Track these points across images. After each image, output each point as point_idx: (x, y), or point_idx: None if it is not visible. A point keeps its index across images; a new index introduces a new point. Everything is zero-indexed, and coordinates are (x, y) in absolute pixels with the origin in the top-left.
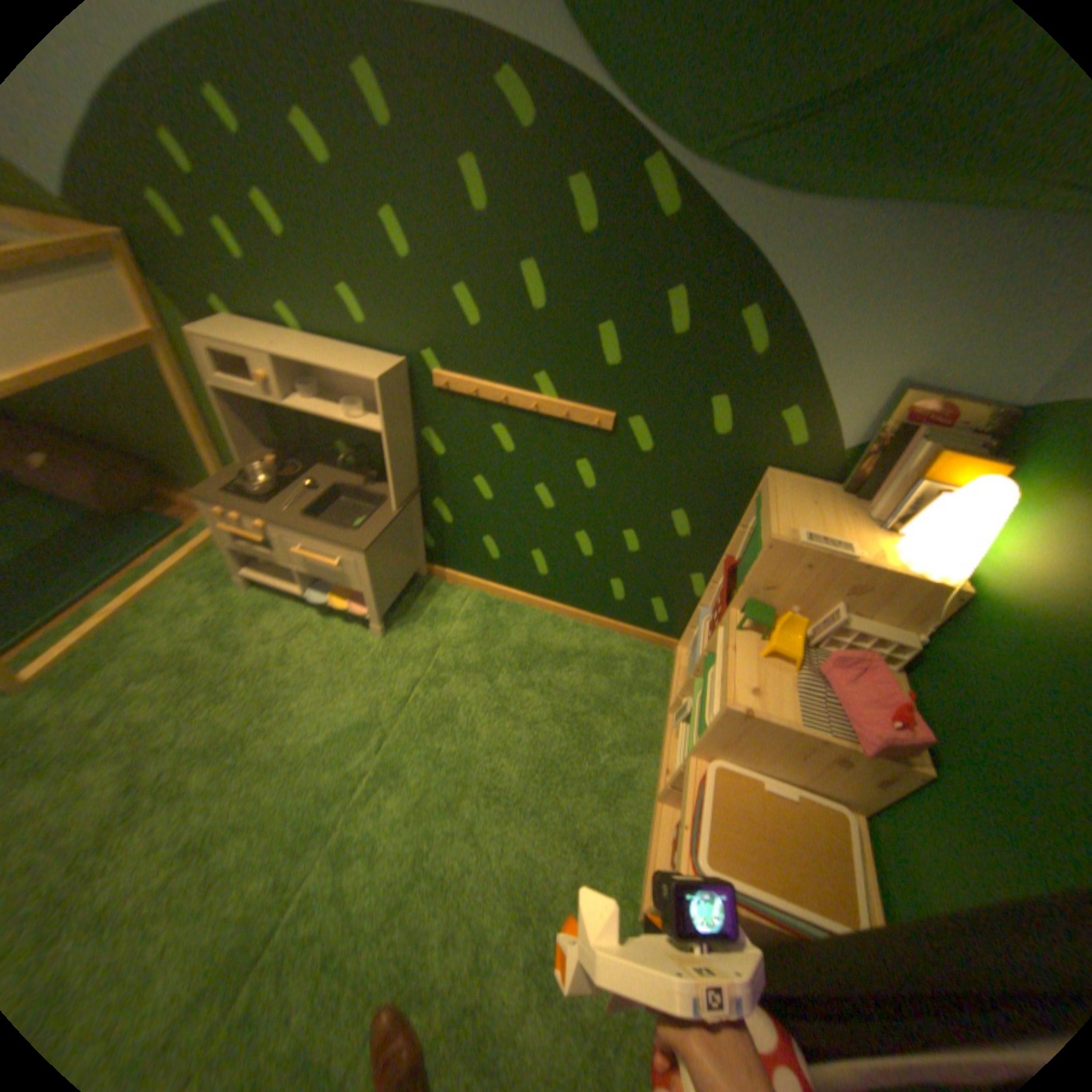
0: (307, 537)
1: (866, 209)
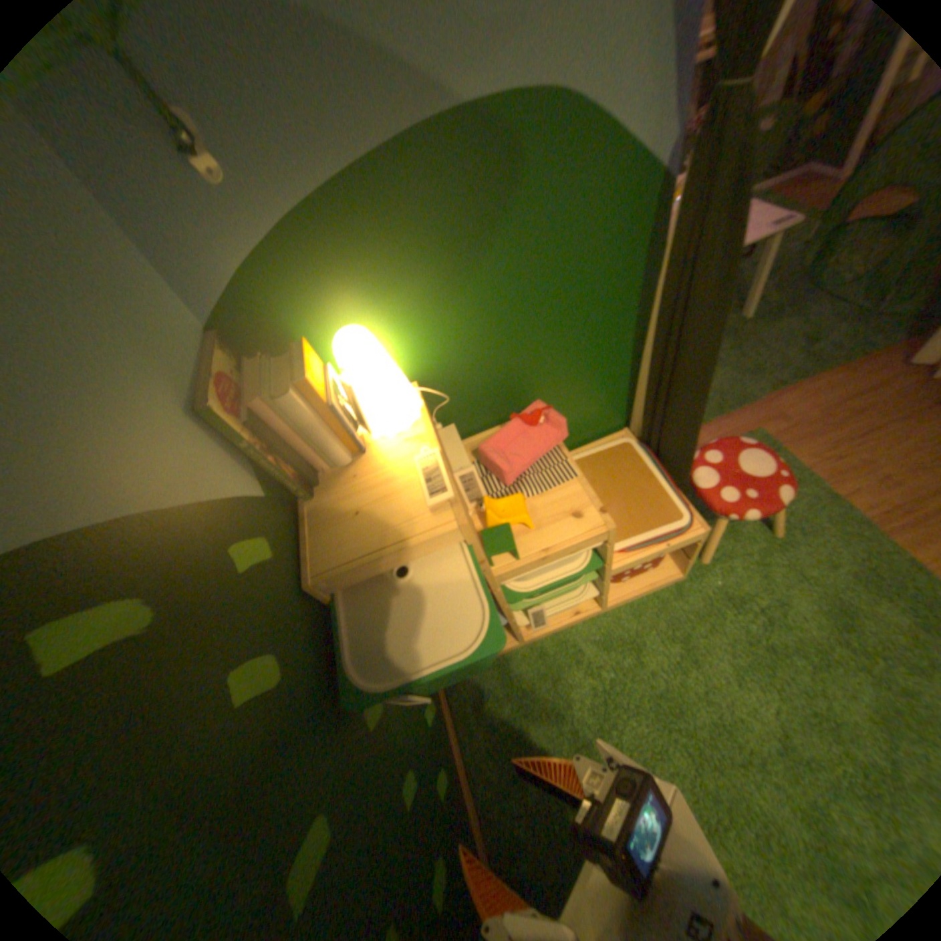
0: None
1: None
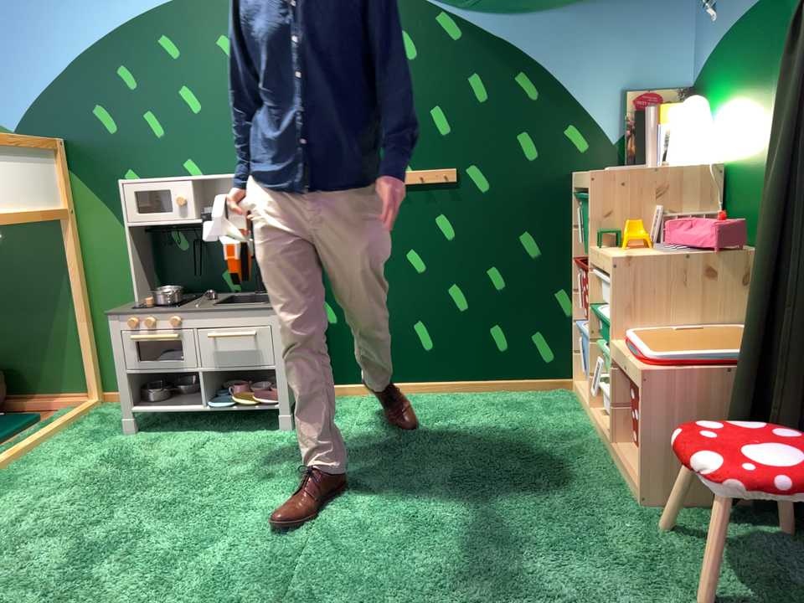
0: (222, 316)
1: (555, 12)
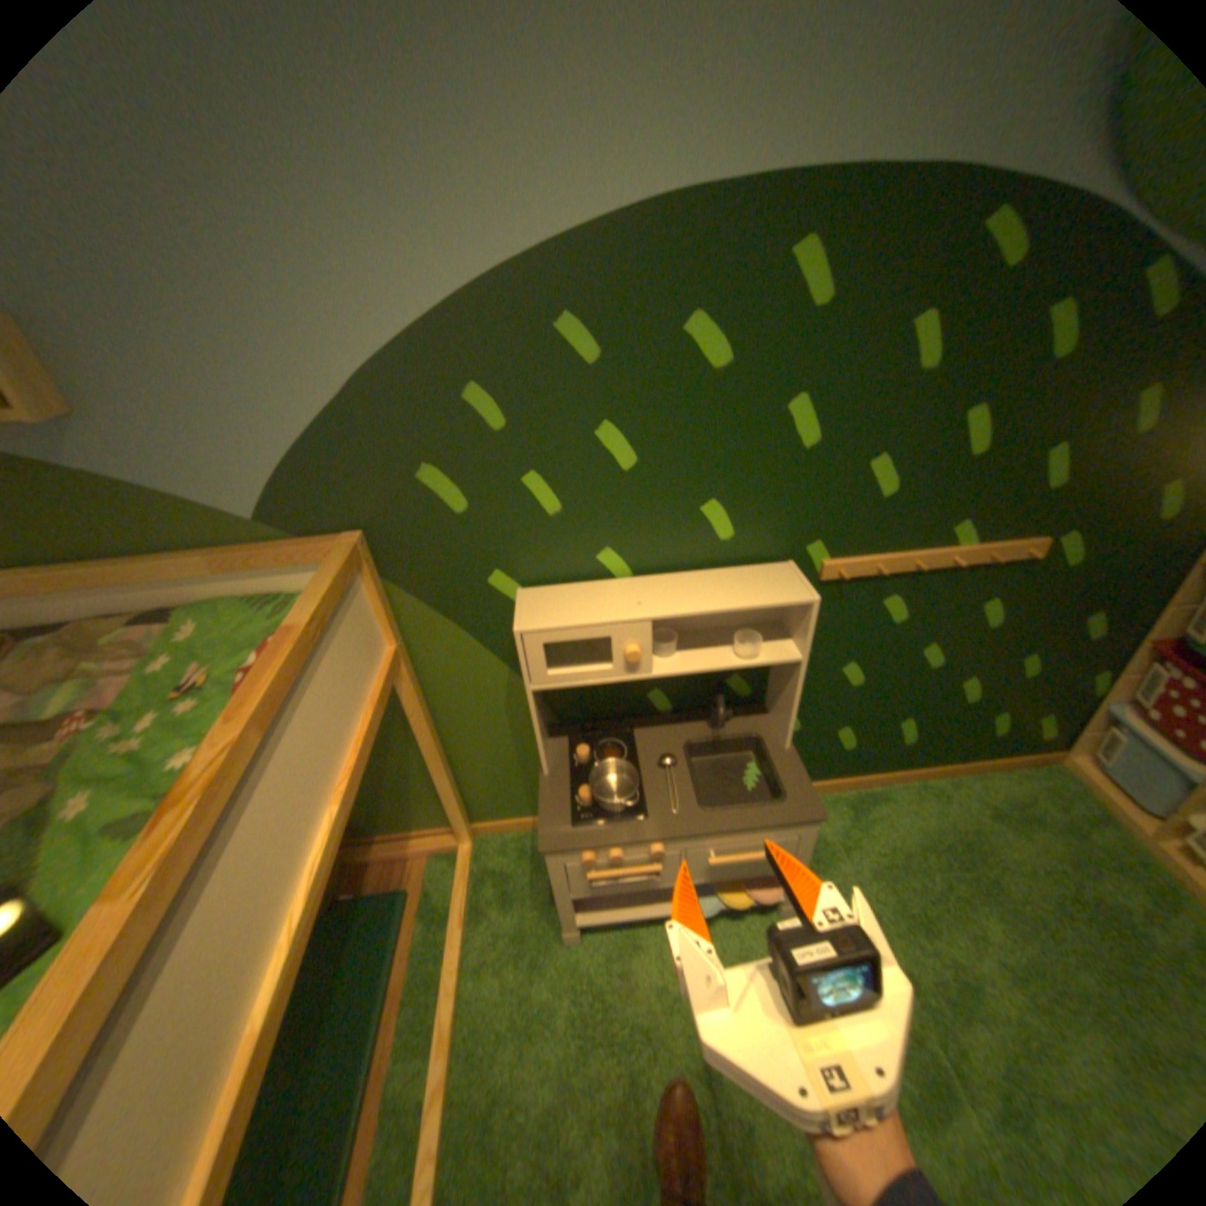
0: (732, 836)
1: None
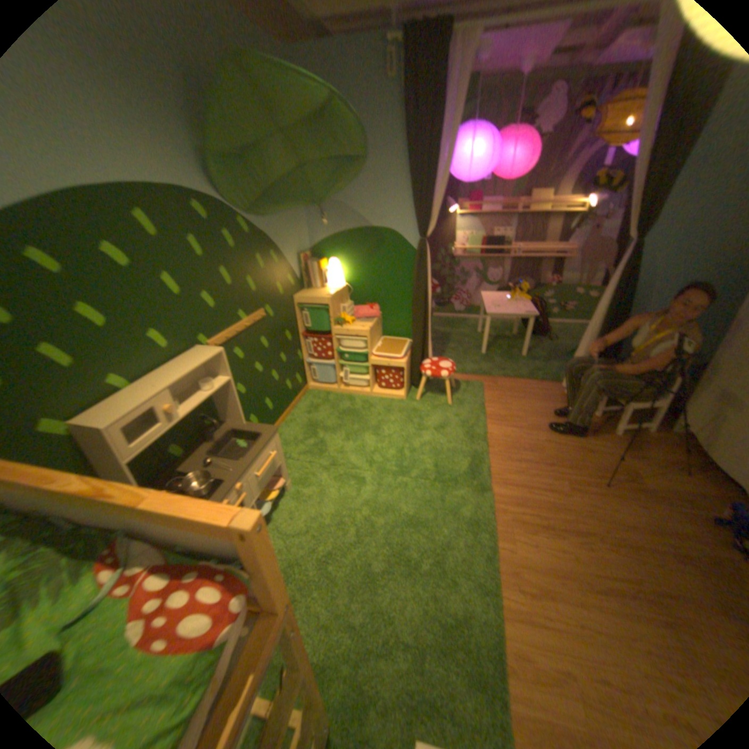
0: (256, 458)
1: (274, 216)
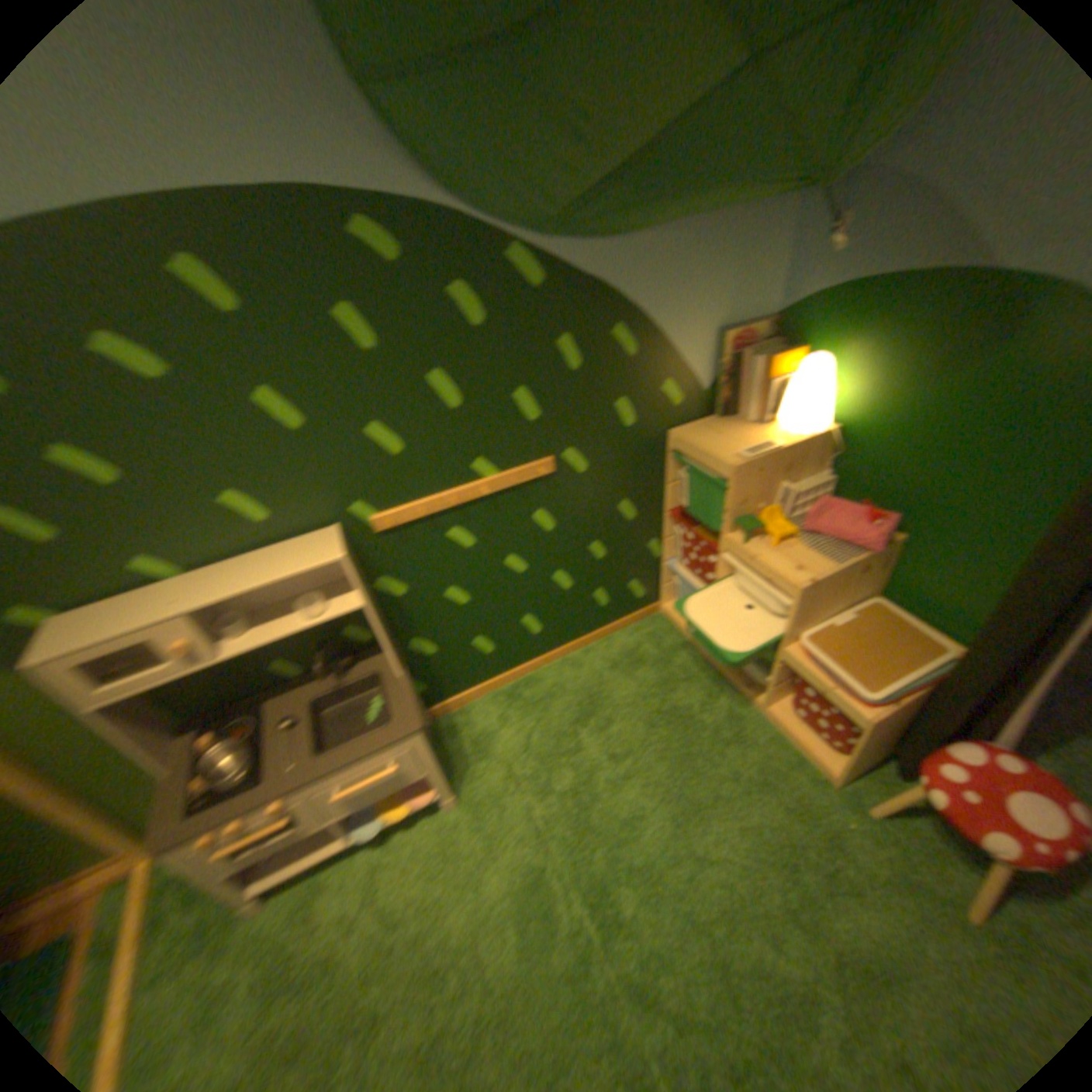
0: (346, 769)
1: (662, 231)
